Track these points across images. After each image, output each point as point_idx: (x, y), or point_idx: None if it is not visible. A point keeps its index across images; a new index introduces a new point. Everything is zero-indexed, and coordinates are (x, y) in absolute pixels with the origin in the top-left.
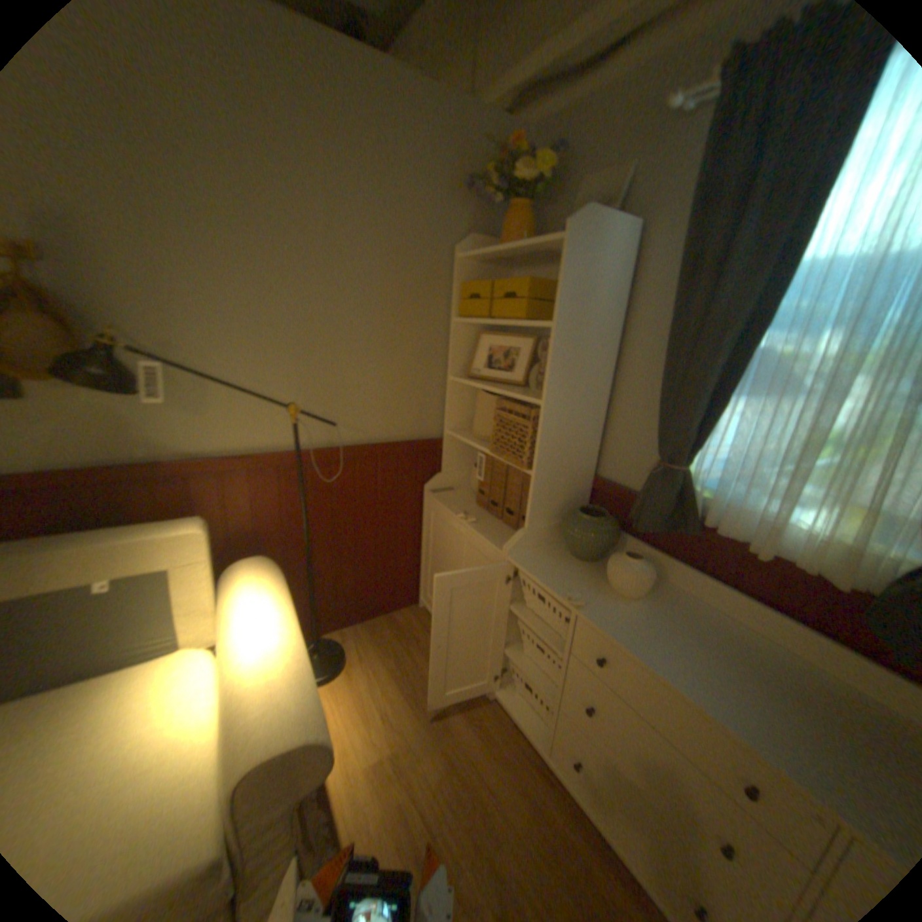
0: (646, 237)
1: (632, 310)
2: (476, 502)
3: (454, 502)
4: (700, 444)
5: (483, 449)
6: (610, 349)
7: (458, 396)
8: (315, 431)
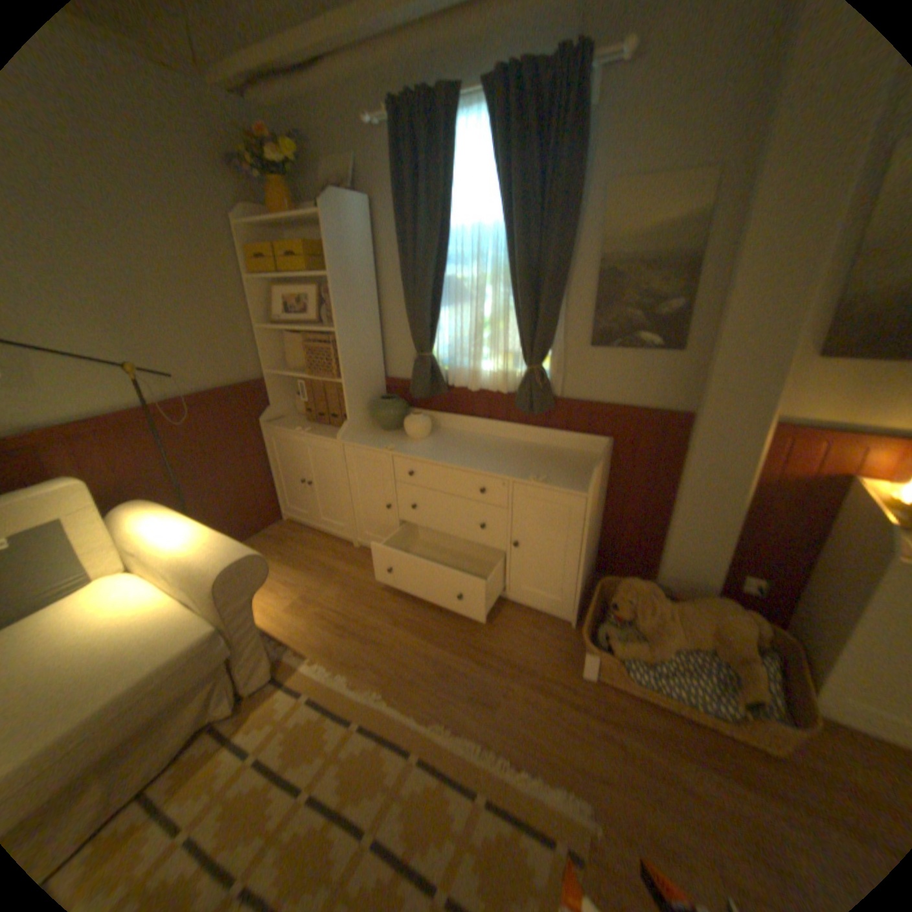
0: (373, 208)
1: (377, 259)
2: (306, 420)
3: (289, 424)
4: (432, 337)
5: (300, 377)
6: (370, 287)
7: (267, 340)
8: (148, 387)
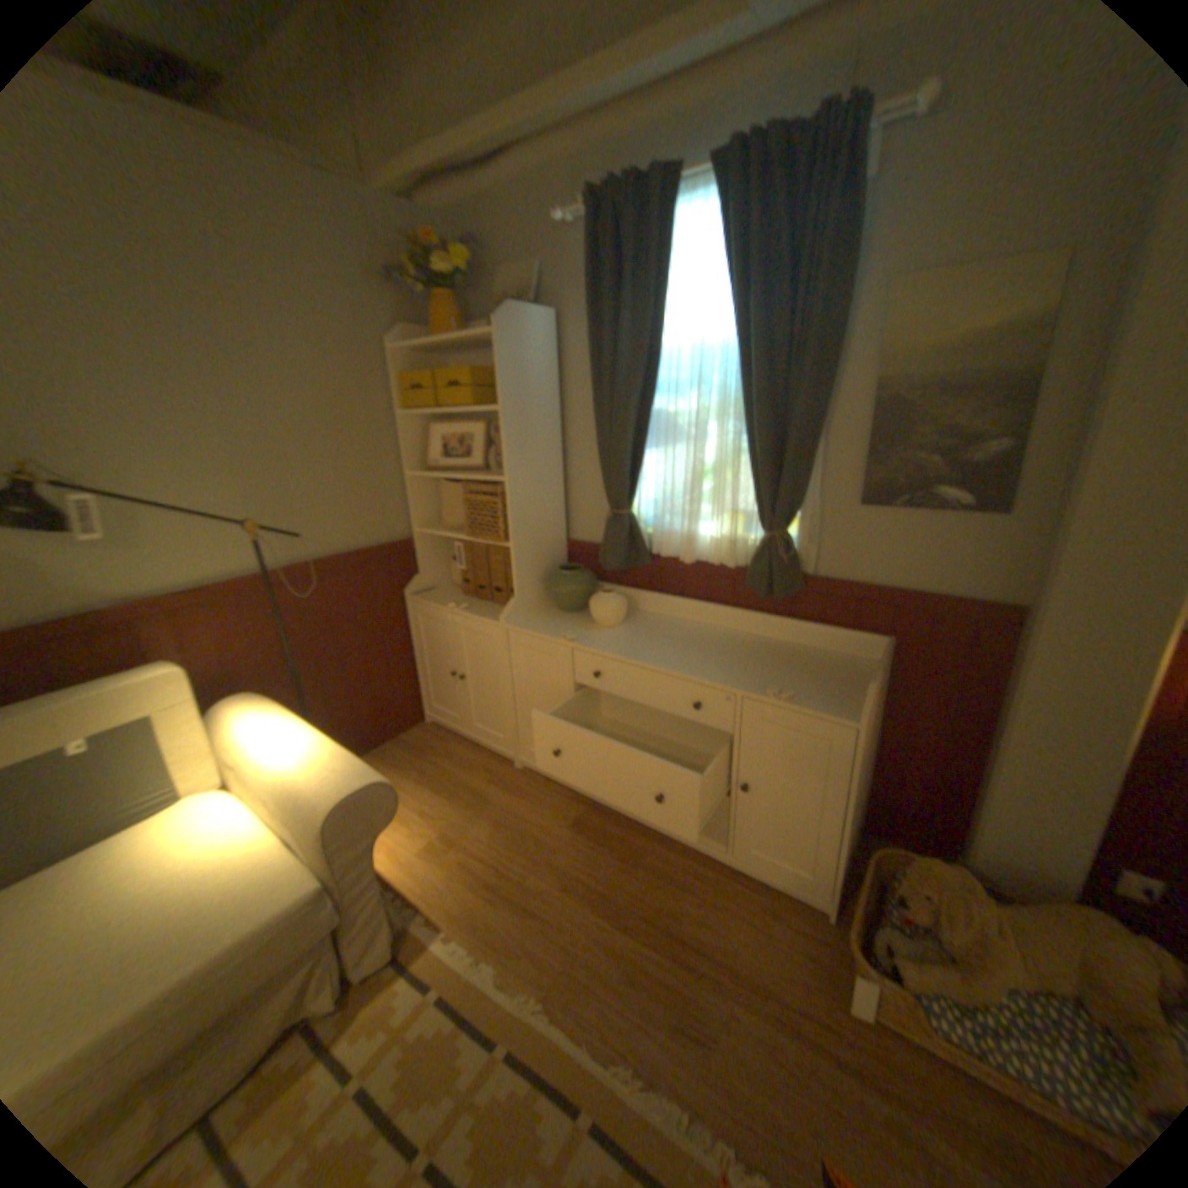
0: (561, 324)
1: (563, 388)
2: (462, 593)
3: (440, 598)
4: (632, 490)
5: (458, 538)
6: (552, 424)
7: (419, 491)
8: (271, 550)
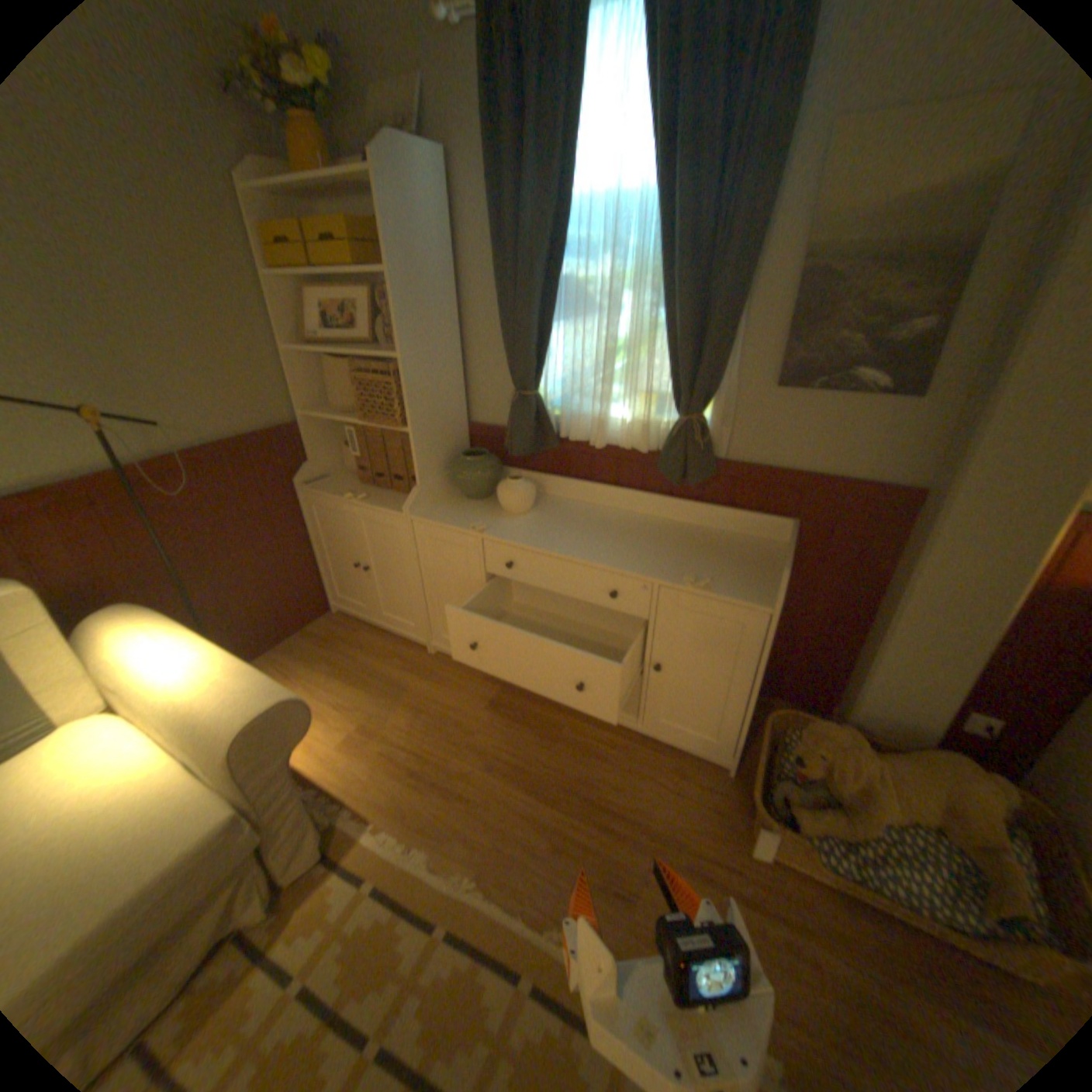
0: (451, 167)
1: (458, 248)
2: (360, 481)
3: (335, 487)
4: (540, 369)
5: (350, 422)
6: (448, 291)
7: (300, 368)
8: (127, 440)
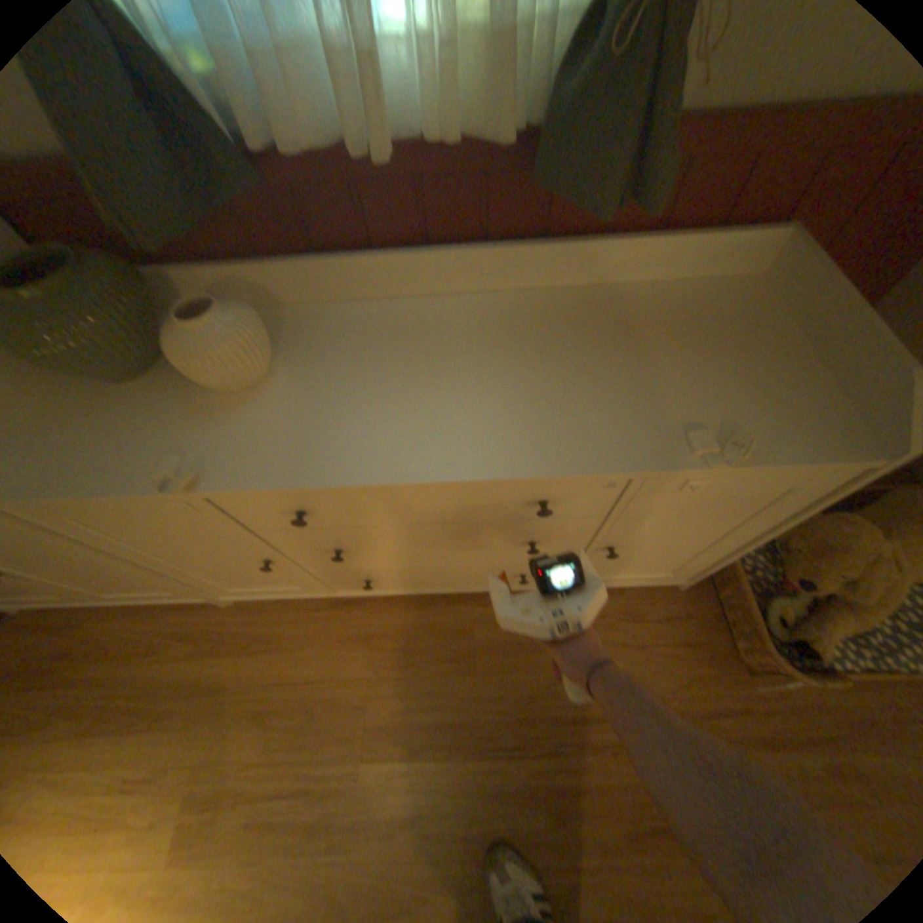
0: None
1: None
2: None
3: None
4: None
5: None
6: None
7: None
8: None
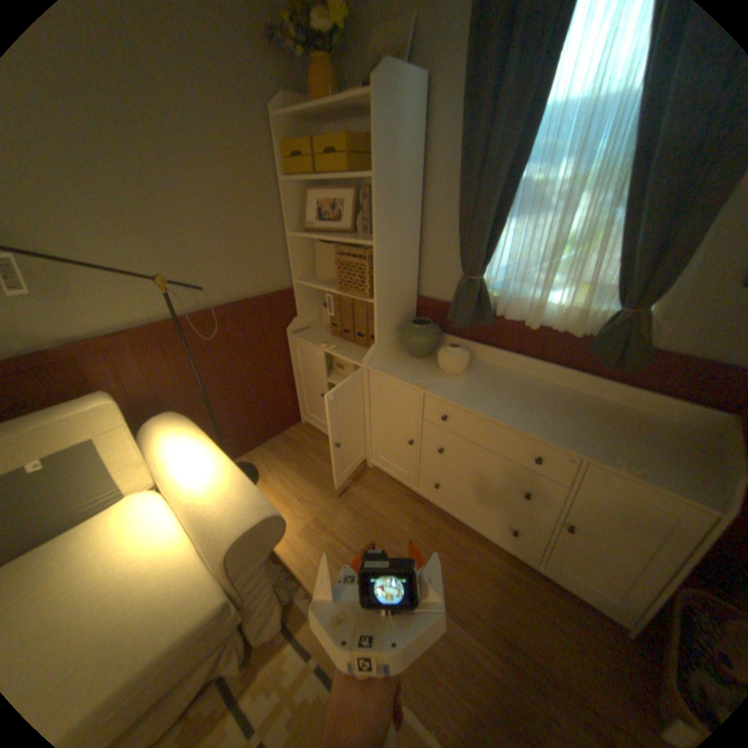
0: (432, 89)
1: (428, 156)
2: (331, 334)
3: (314, 337)
4: (489, 257)
5: (329, 290)
6: (416, 192)
7: (299, 249)
8: (183, 298)
